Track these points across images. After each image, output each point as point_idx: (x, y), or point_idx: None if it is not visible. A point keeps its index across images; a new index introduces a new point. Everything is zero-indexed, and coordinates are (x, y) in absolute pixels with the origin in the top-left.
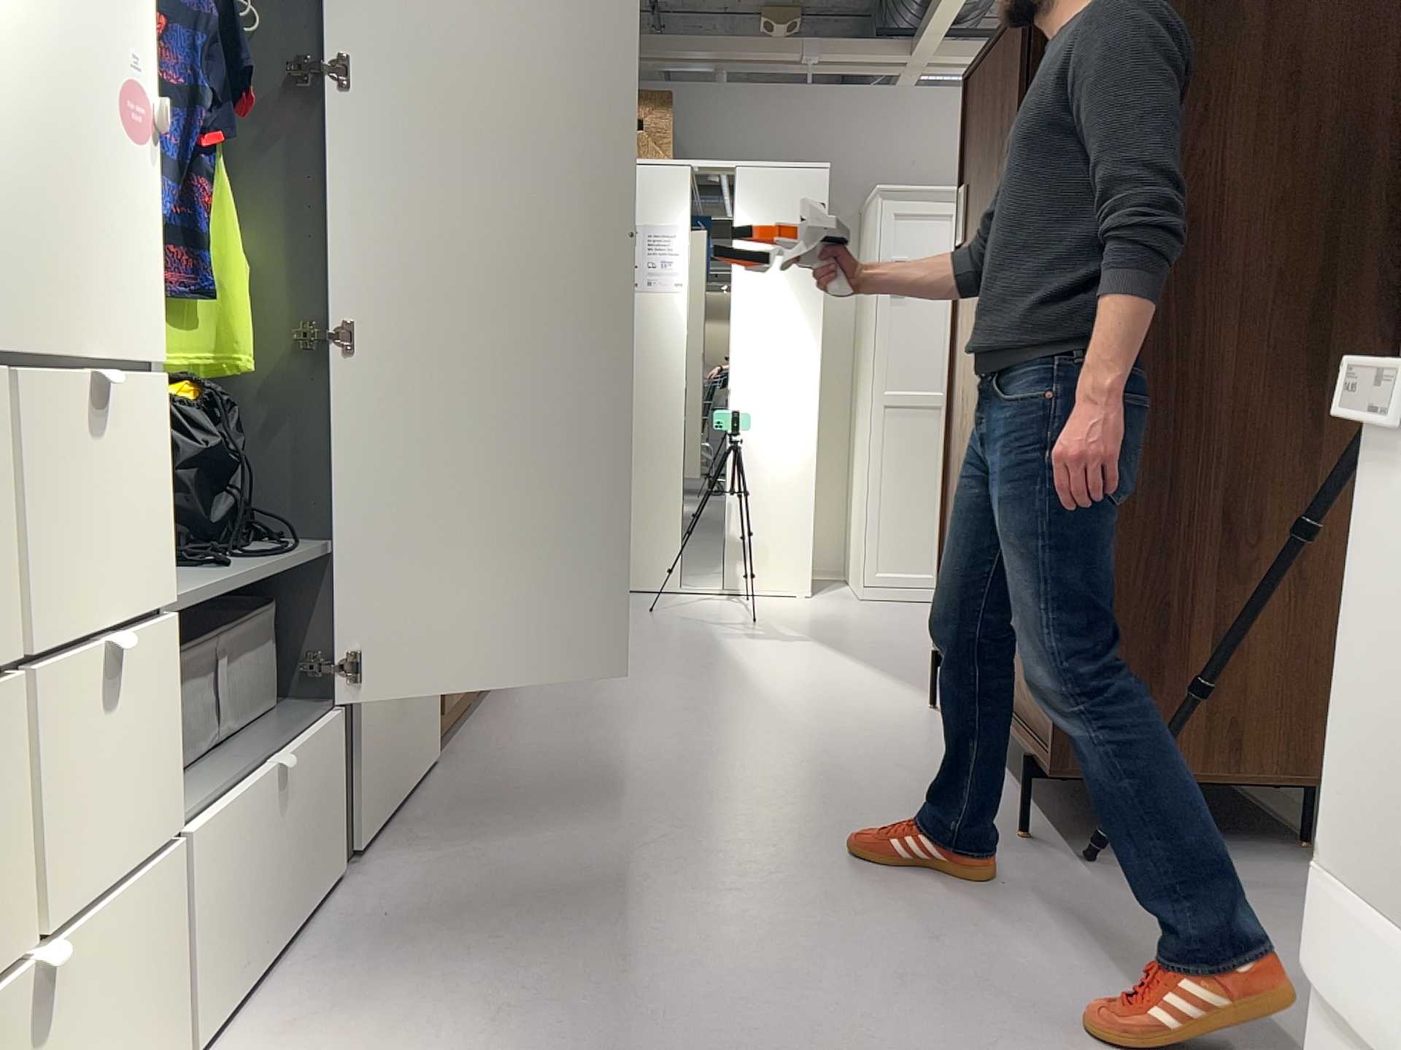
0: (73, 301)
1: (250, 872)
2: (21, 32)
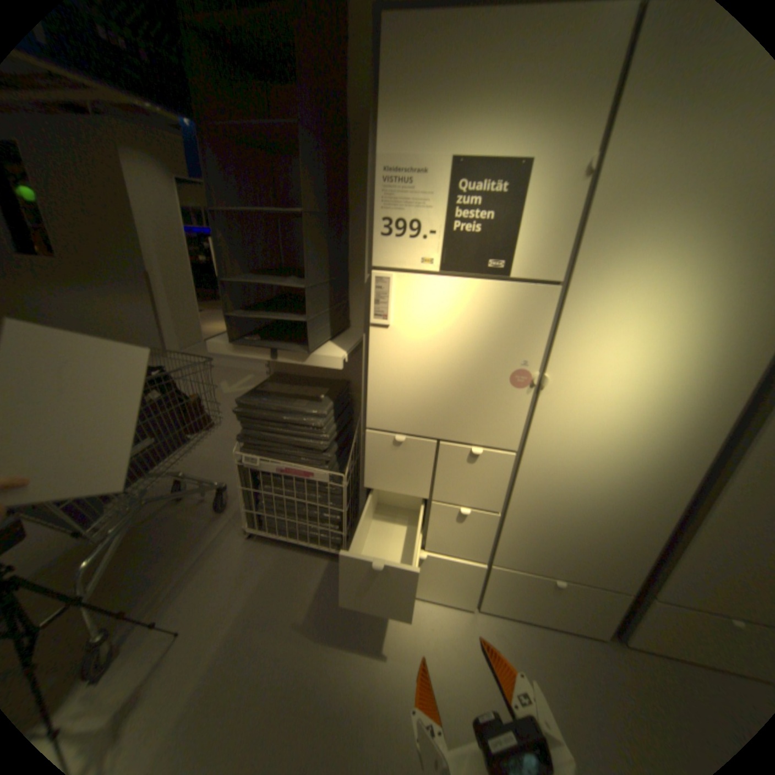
0: (478, 431)
1: (529, 597)
2: (470, 365)
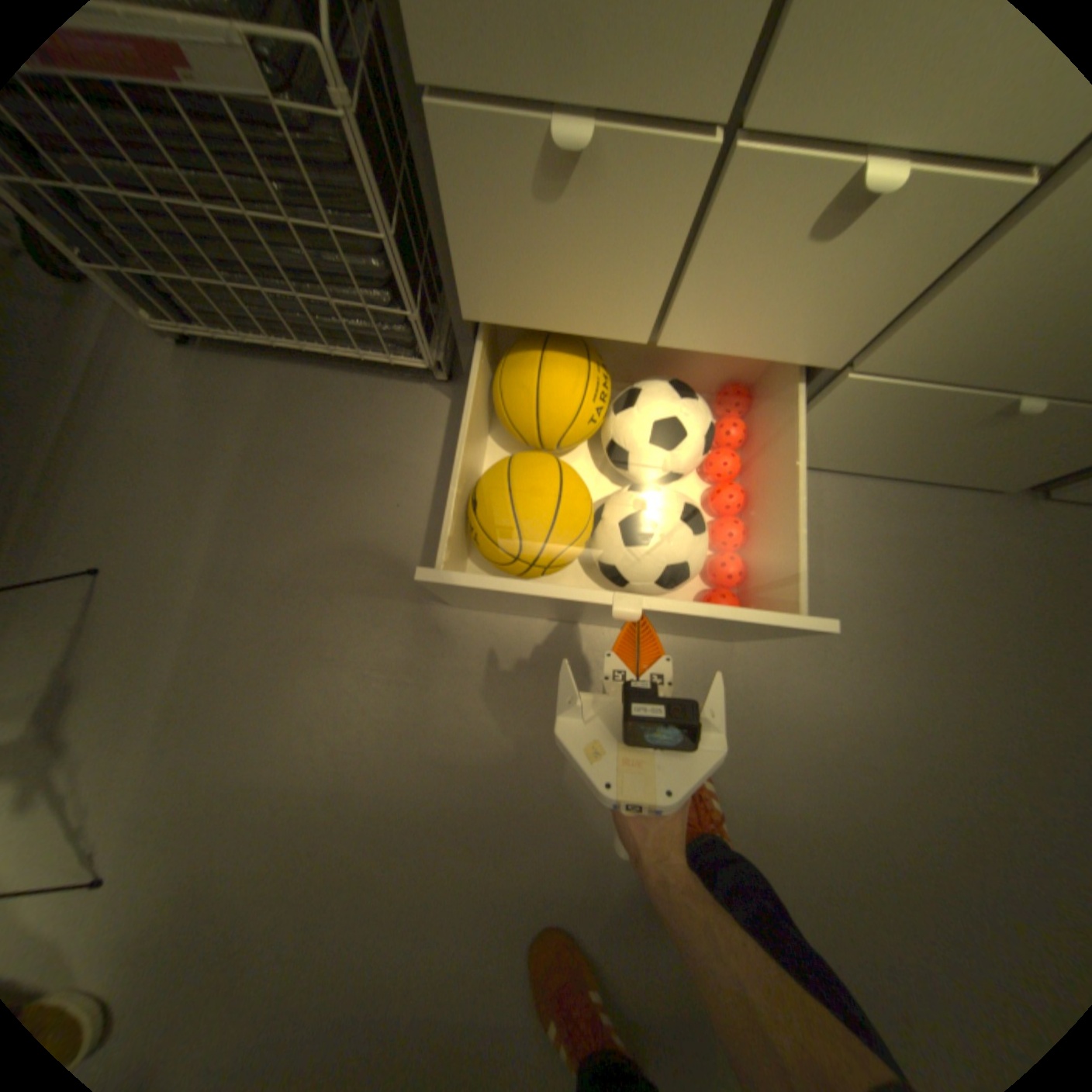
0: None
1: (904, 432)
2: None
